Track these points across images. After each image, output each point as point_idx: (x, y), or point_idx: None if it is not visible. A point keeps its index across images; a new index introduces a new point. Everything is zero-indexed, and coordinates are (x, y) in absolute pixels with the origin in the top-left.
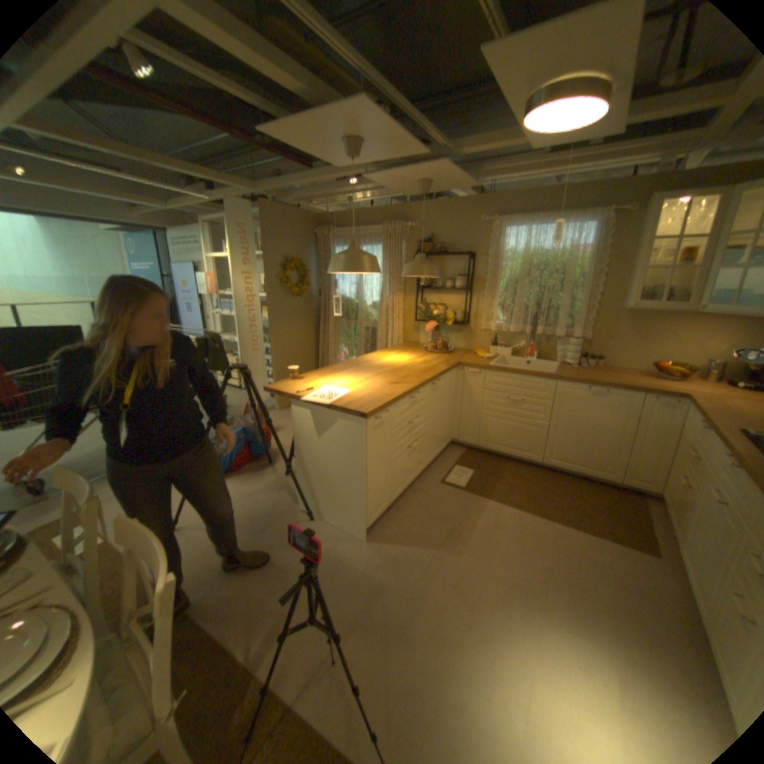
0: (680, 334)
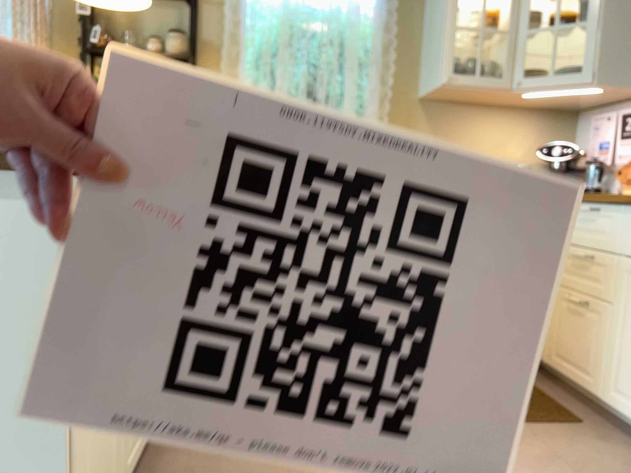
0: (481, 135)
